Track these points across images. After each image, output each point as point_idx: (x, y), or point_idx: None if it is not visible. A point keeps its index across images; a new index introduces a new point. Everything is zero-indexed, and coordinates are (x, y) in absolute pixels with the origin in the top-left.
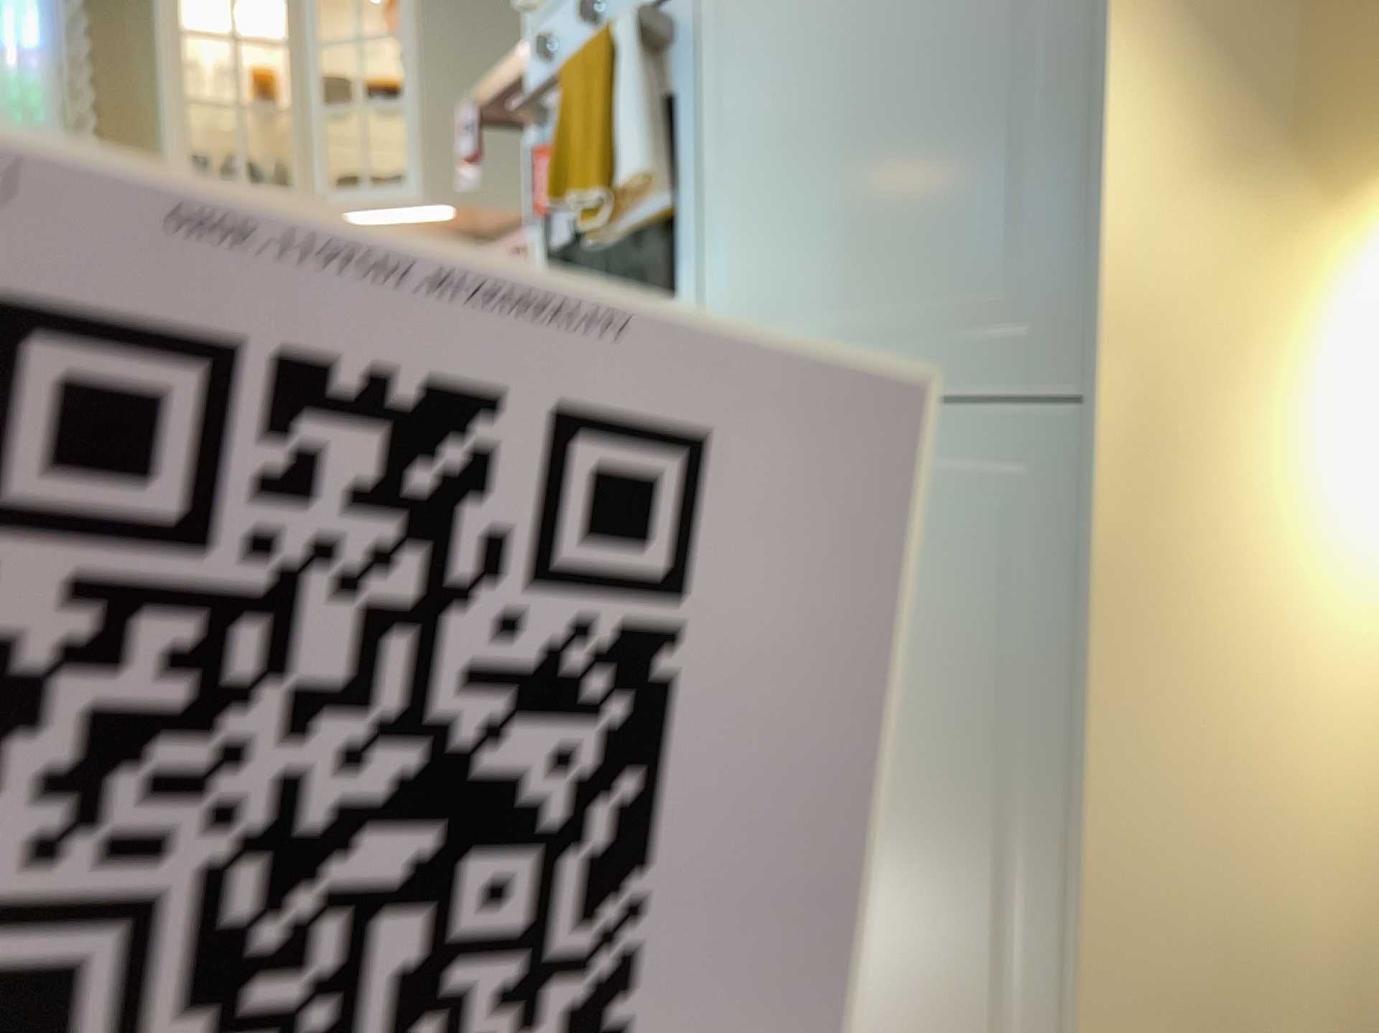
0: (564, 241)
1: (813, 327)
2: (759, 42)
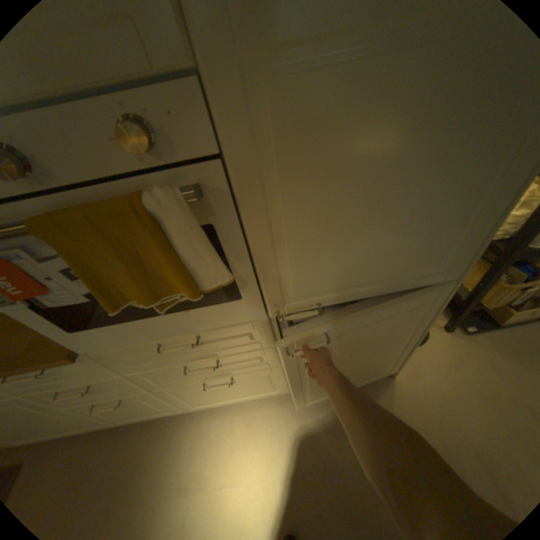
0: (63, 303)
1: (339, 289)
2: (299, 202)
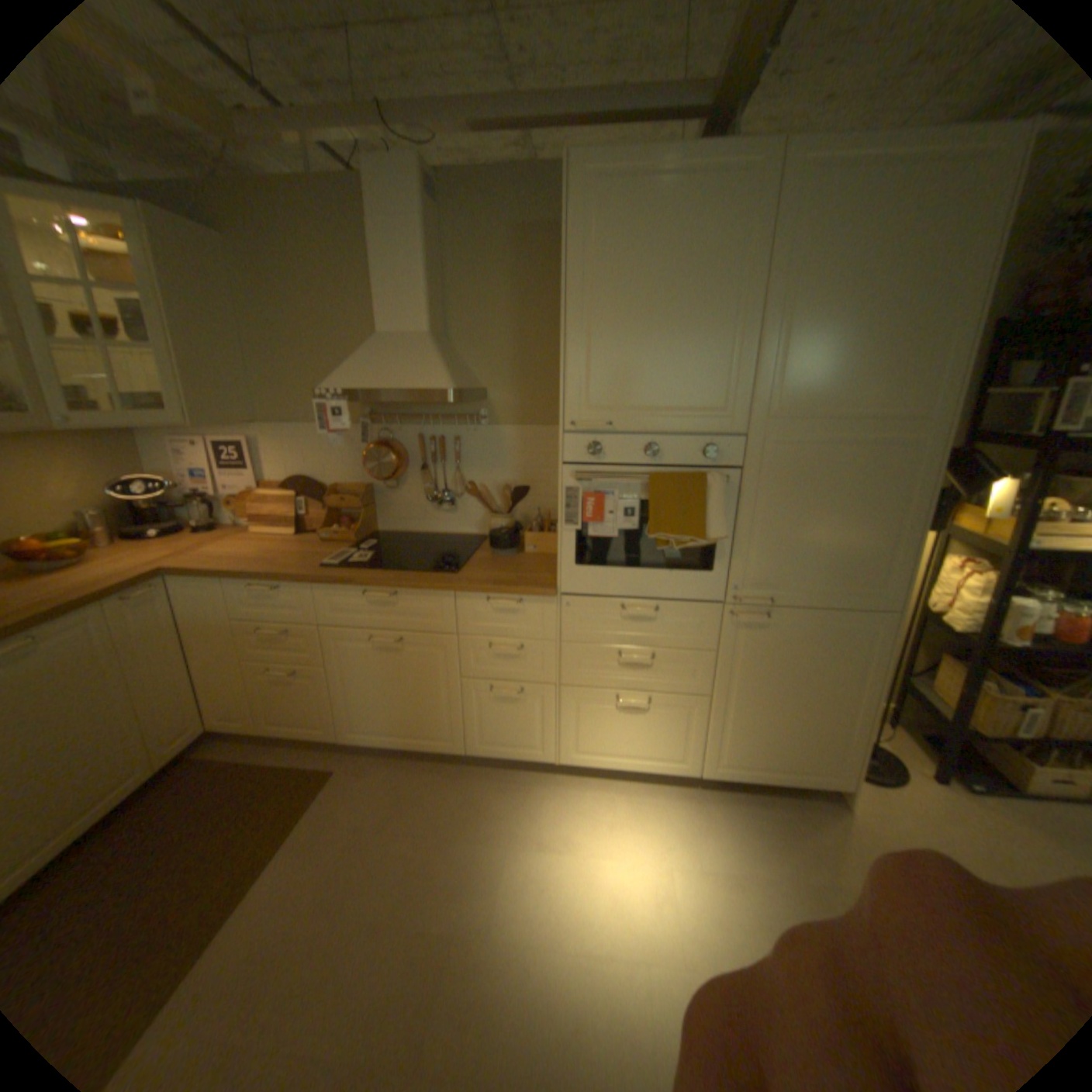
0: (601, 535)
1: (791, 587)
2: (775, 503)
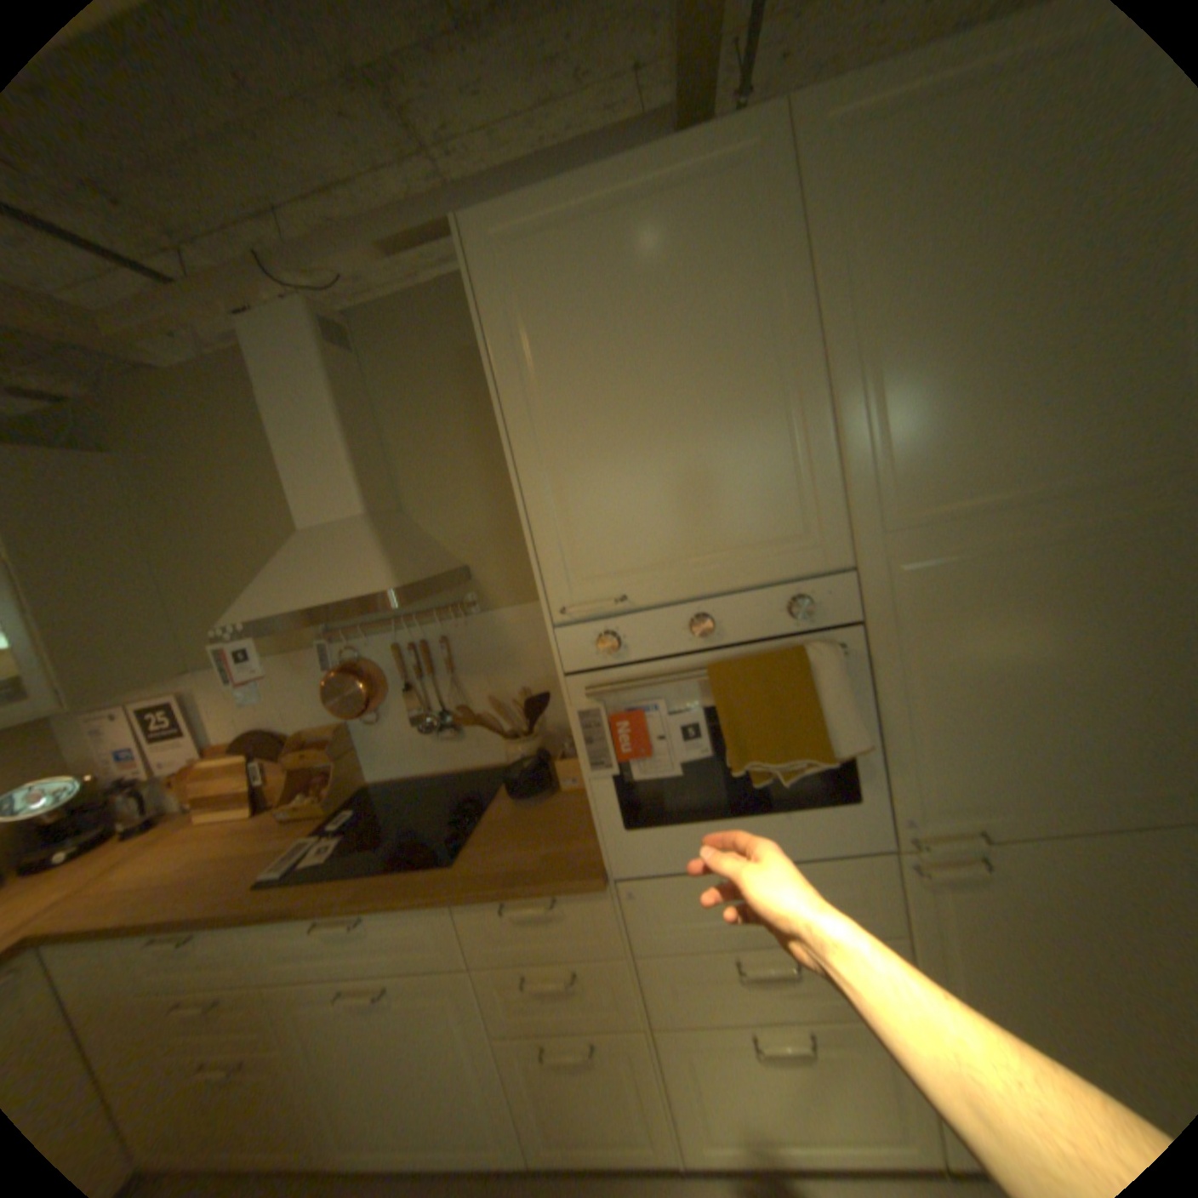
0: (654, 775)
1: (1013, 806)
2: (941, 667)
